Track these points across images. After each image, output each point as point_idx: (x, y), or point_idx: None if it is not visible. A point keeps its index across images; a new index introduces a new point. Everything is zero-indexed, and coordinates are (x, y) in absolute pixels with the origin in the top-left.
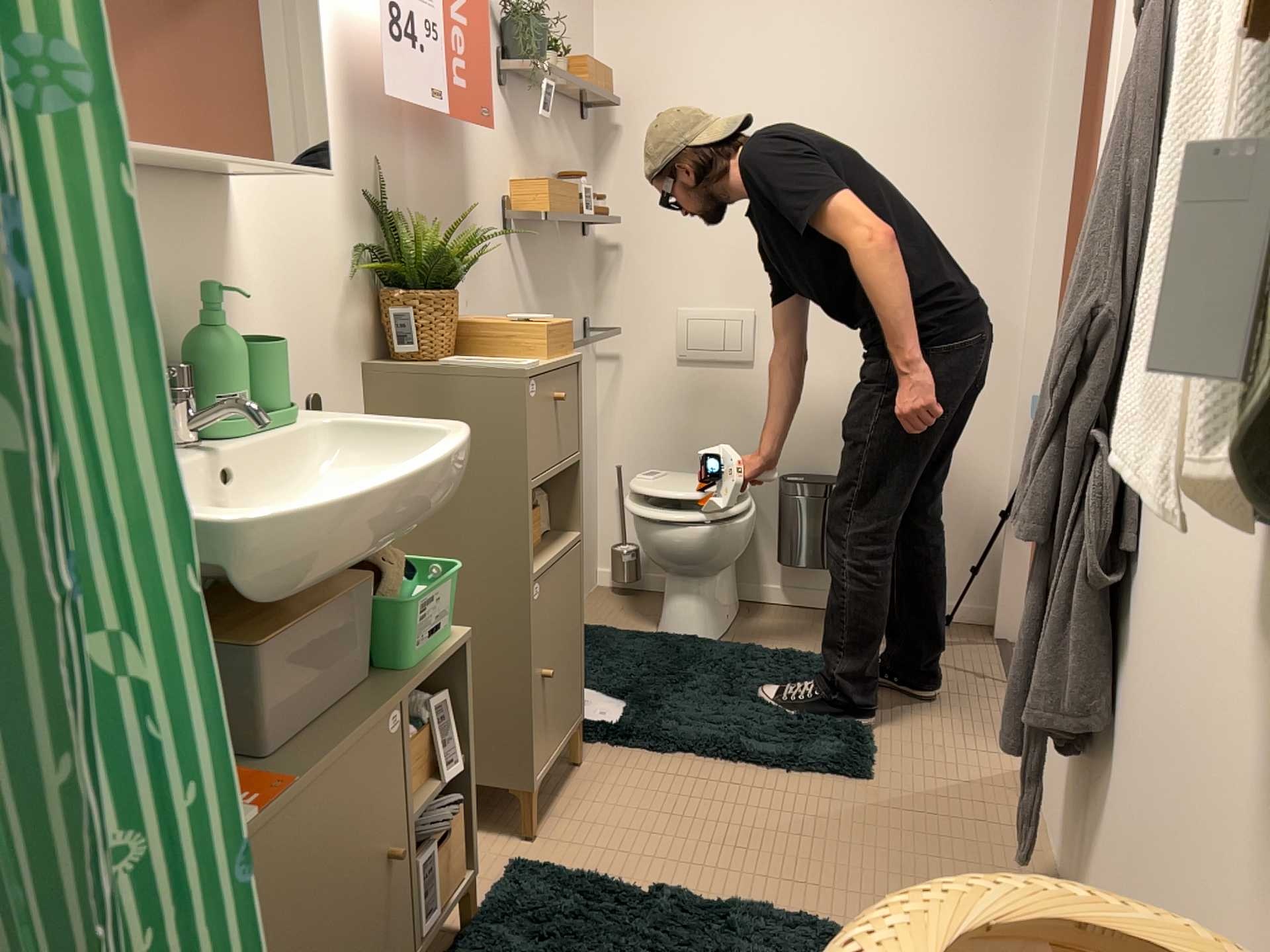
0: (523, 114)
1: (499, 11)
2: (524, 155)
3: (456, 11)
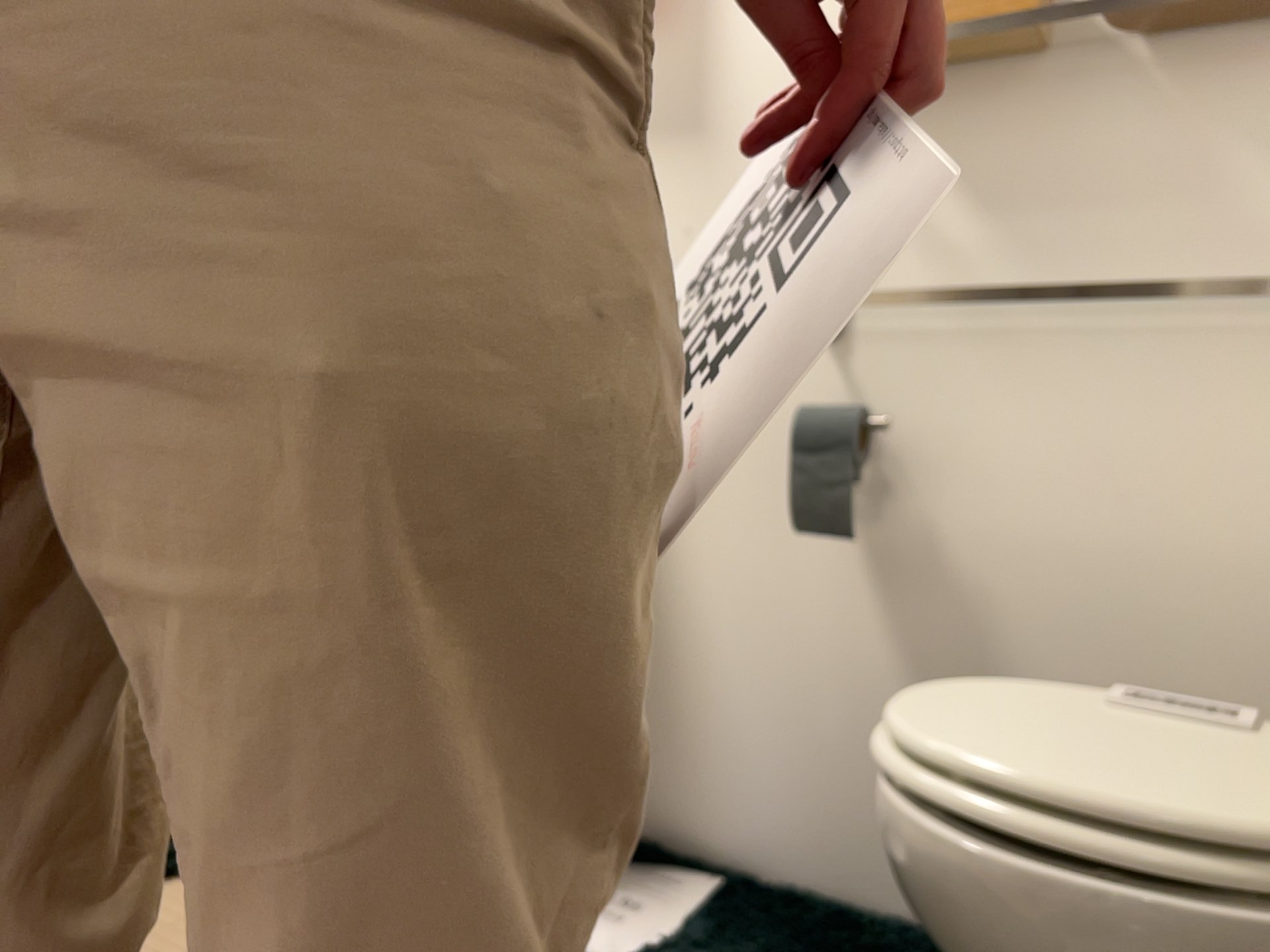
0: None
1: None
2: None
3: None
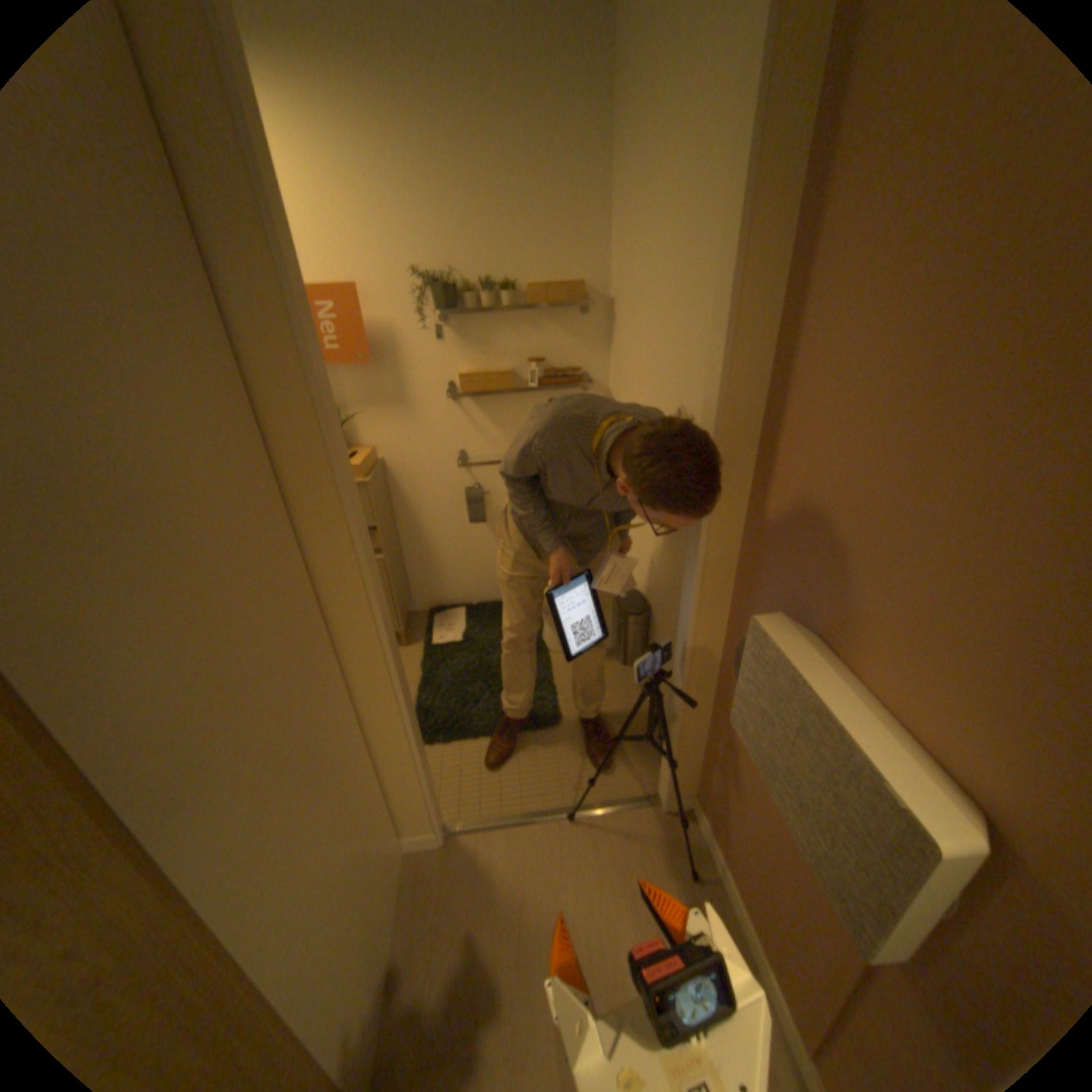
0: (472, 328)
1: (426, 276)
2: (474, 352)
3: (317, 311)
